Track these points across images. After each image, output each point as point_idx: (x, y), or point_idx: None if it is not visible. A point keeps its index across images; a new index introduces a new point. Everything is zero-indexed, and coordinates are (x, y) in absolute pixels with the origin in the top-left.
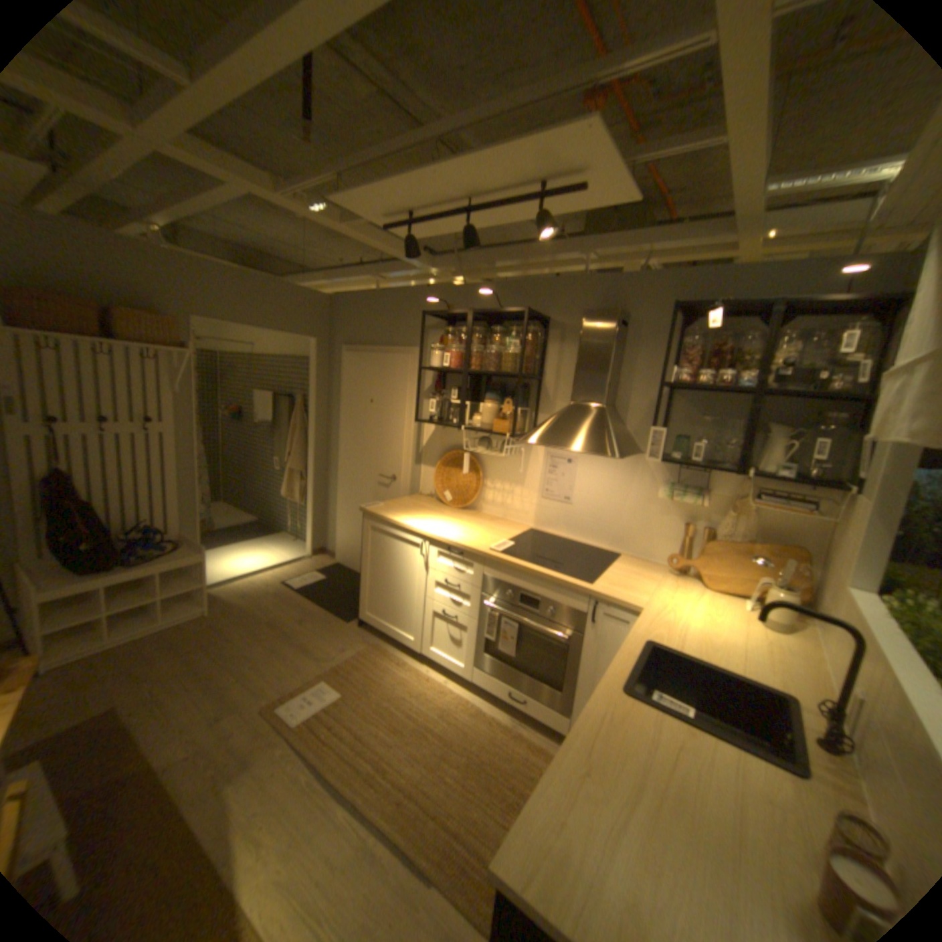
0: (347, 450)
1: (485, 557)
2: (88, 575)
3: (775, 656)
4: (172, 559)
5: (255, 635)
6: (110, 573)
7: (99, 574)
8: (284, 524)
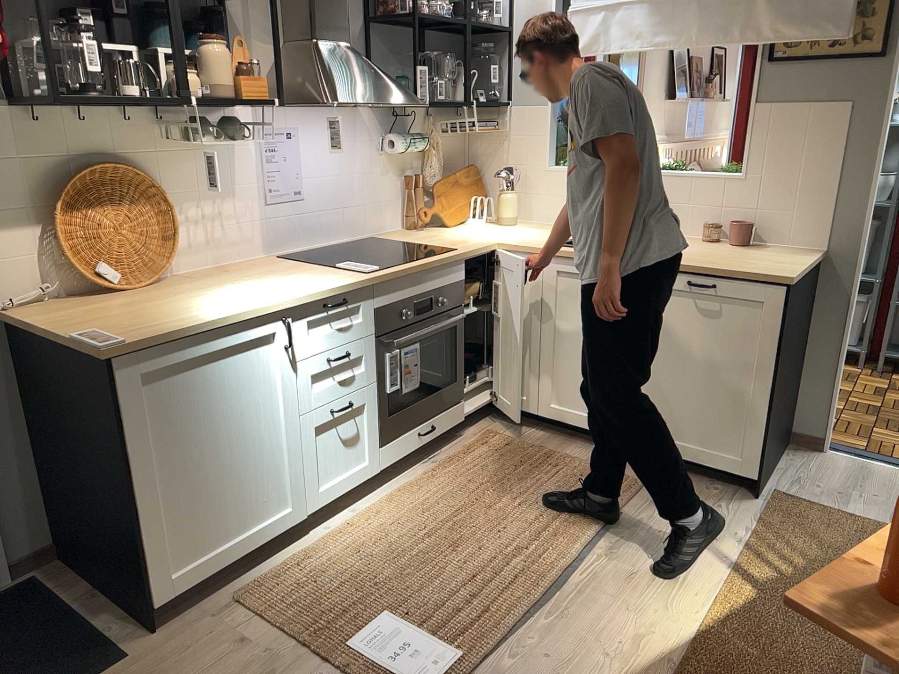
0: None
1: (376, 282)
2: None
3: (546, 228)
4: None
5: None
6: None
7: None
8: None
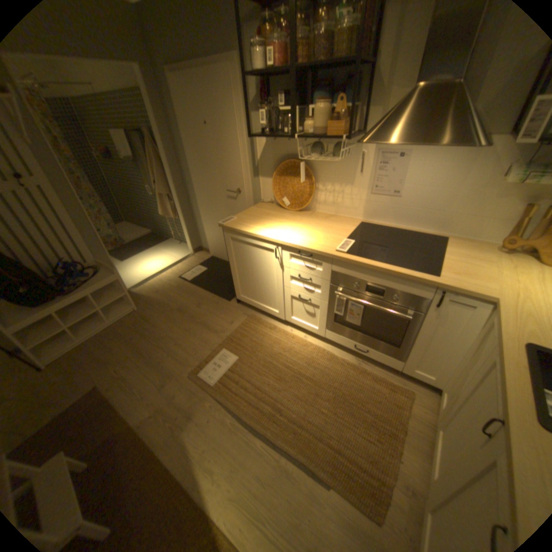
0: (197, 172)
1: (333, 257)
2: (40, 305)
3: None
4: (96, 281)
5: (171, 319)
6: (55, 300)
7: (47, 302)
8: (170, 232)
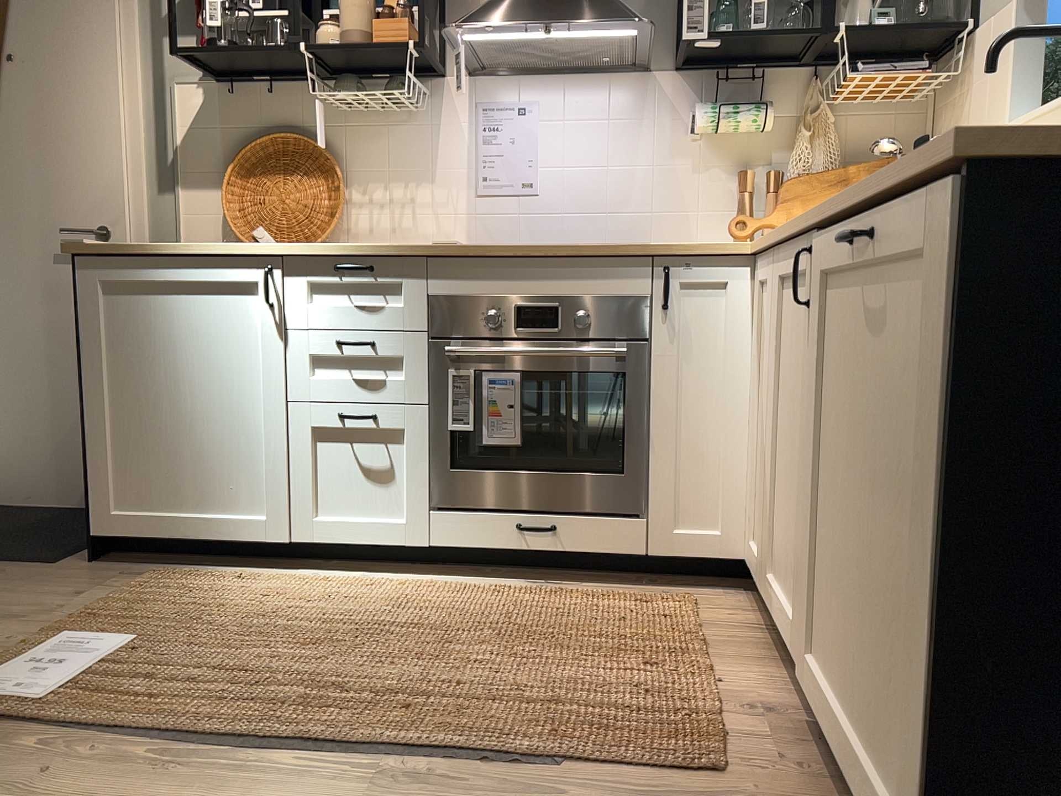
0: None
1: (430, 255)
2: None
3: None
4: None
5: None
6: None
7: None
8: None
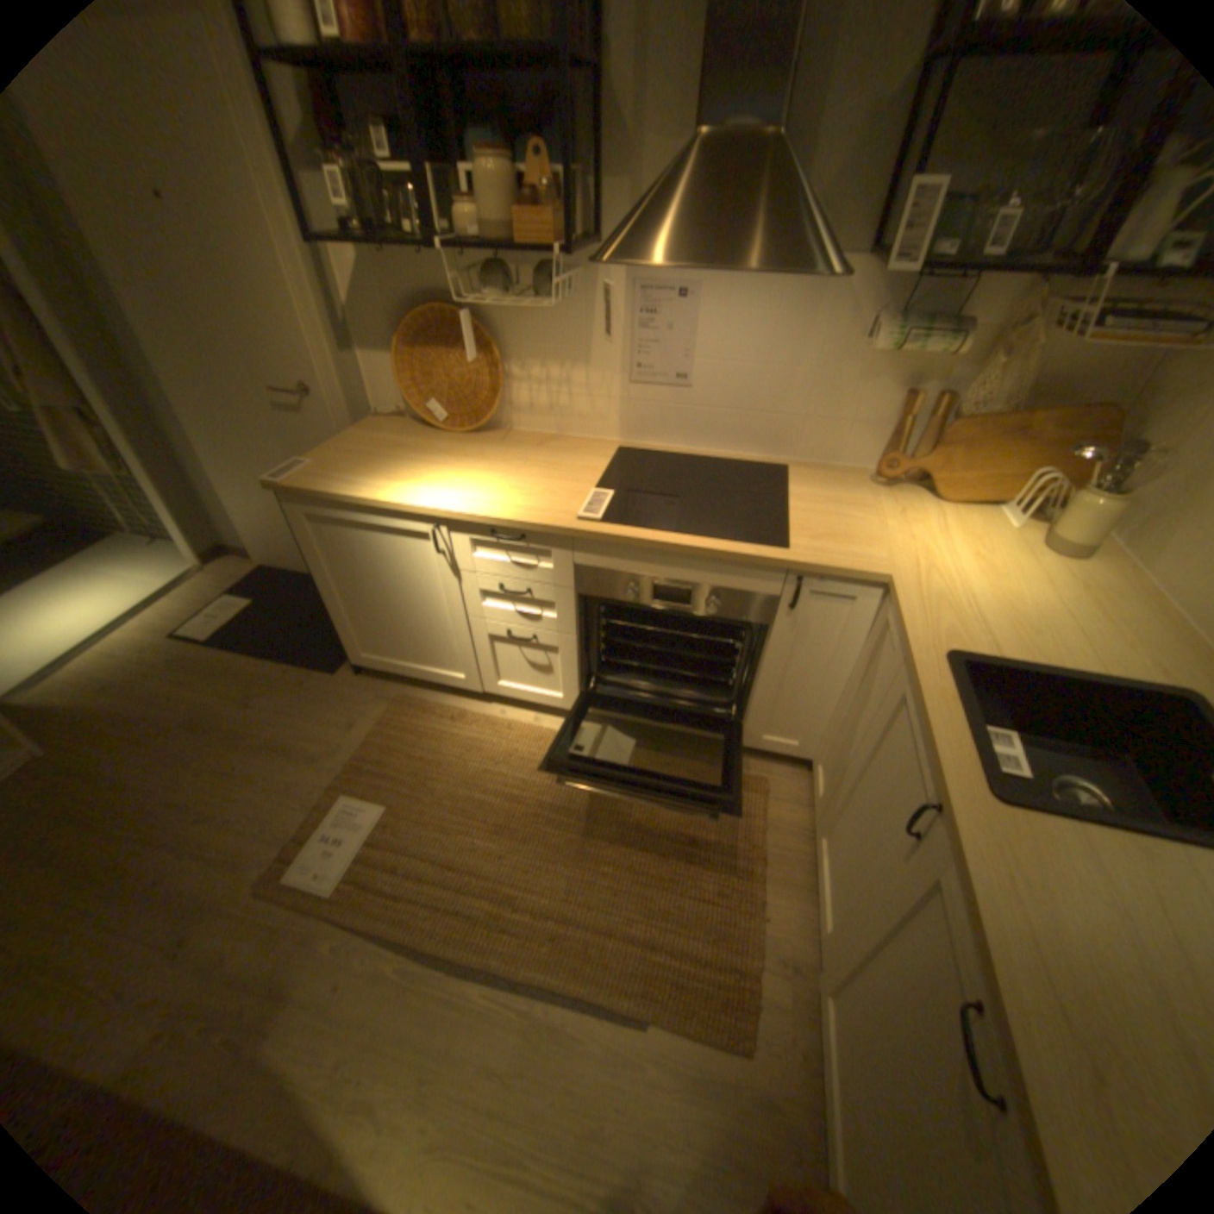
0: (161, 339)
1: (575, 536)
2: None
3: (1102, 606)
4: None
5: (168, 756)
6: None
7: None
8: (109, 517)
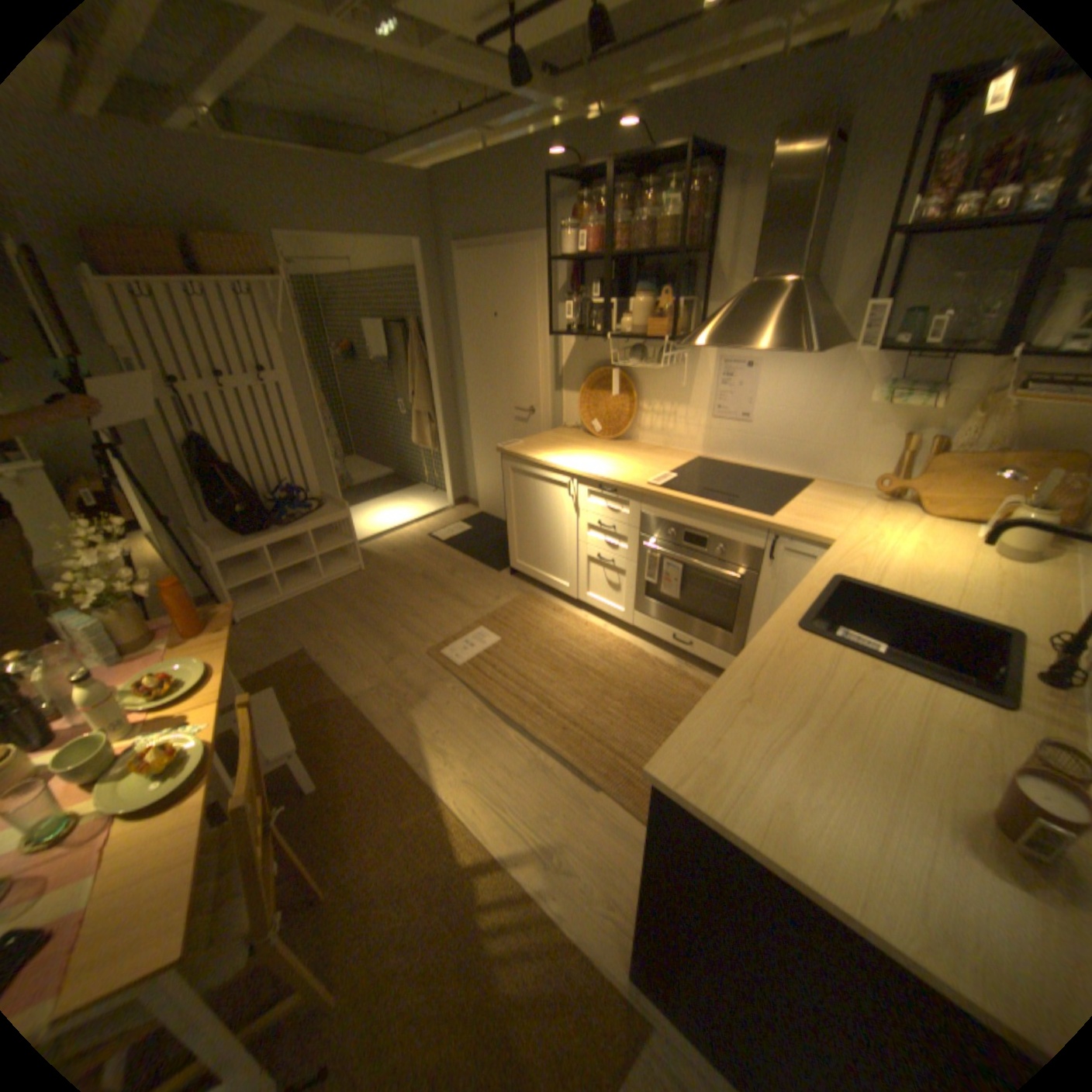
0: (476, 382)
1: (642, 493)
2: (251, 535)
3: (1007, 587)
4: (320, 516)
5: (412, 586)
6: (269, 532)
7: (260, 533)
8: (422, 474)
